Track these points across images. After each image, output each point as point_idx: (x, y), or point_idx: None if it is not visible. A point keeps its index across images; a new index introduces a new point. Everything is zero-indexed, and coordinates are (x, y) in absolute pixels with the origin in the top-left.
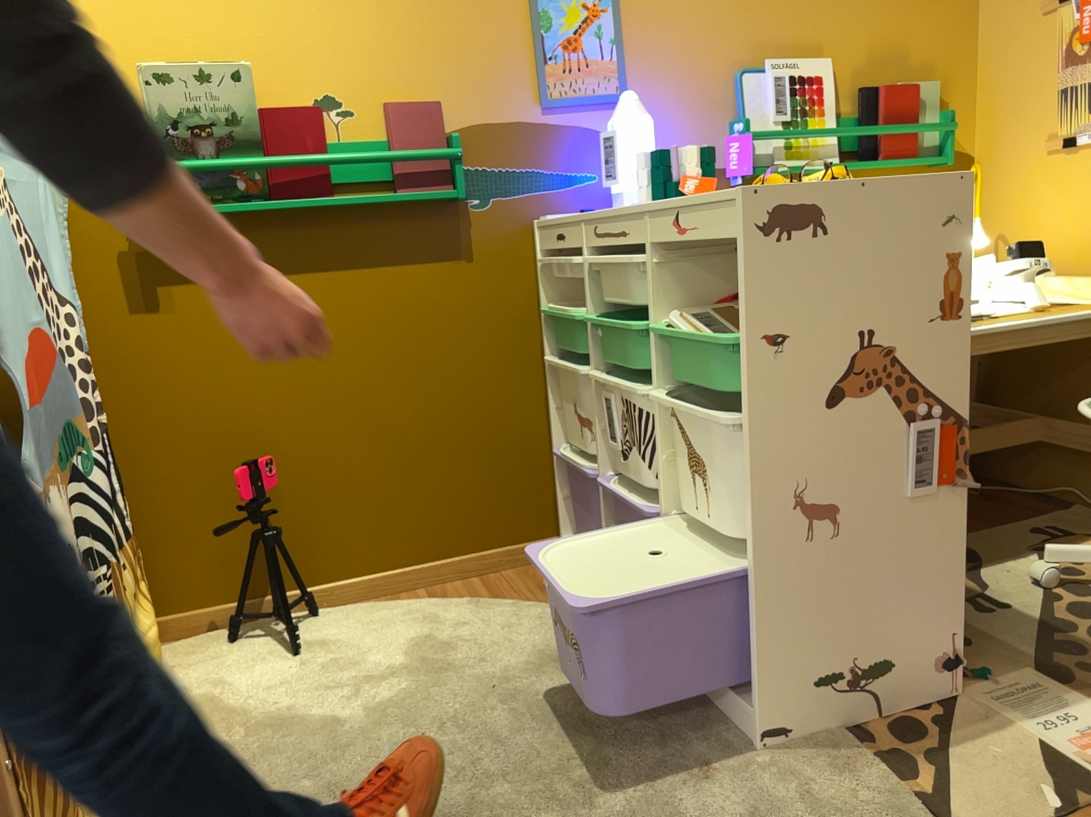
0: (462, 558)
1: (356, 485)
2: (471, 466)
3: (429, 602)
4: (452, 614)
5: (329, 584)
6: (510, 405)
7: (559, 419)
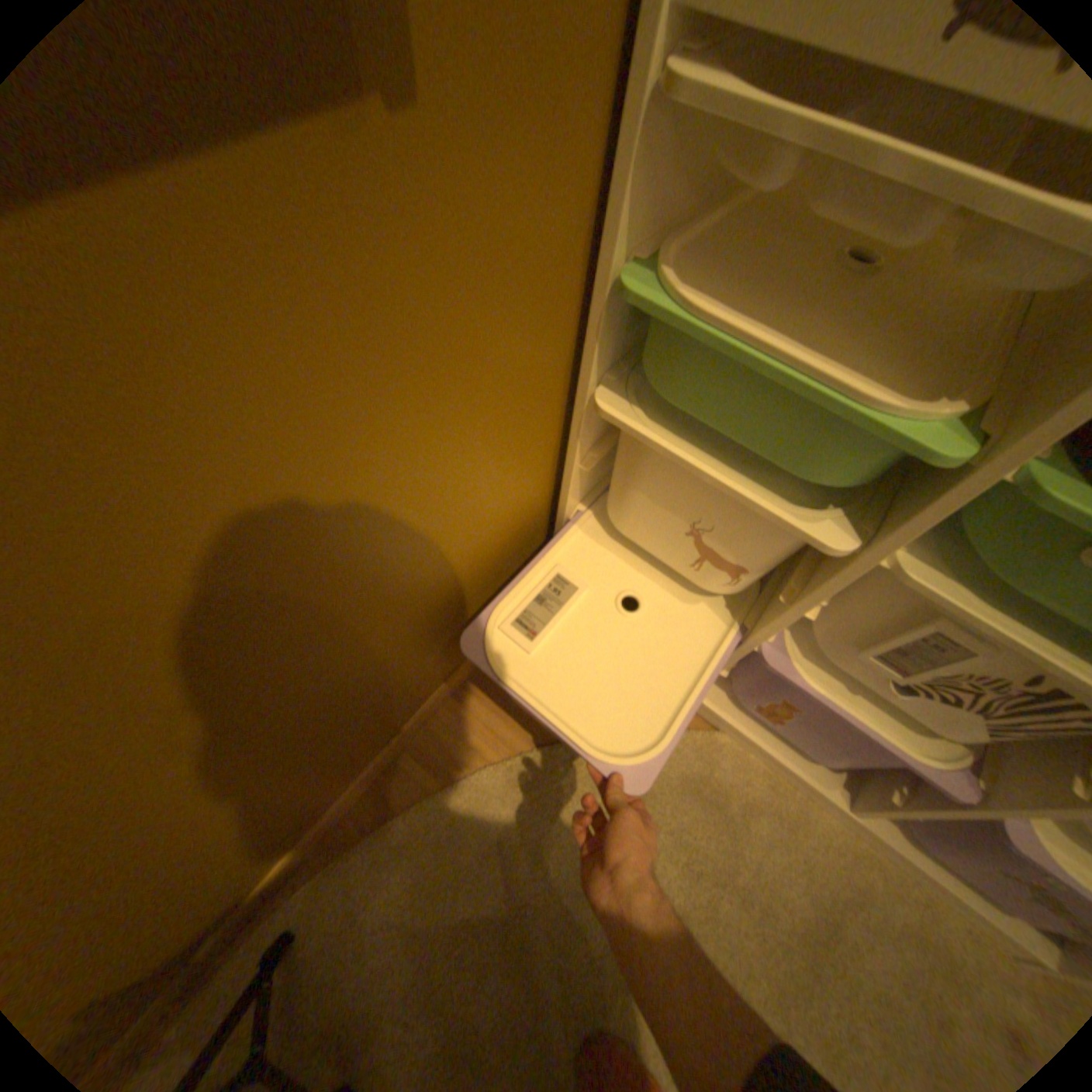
0: (443, 687)
1: (256, 808)
2: (447, 614)
3: (450, 799)
4: (510, 823)
5: (272, 873)
6: (507, 499)
7: (580, 479)
